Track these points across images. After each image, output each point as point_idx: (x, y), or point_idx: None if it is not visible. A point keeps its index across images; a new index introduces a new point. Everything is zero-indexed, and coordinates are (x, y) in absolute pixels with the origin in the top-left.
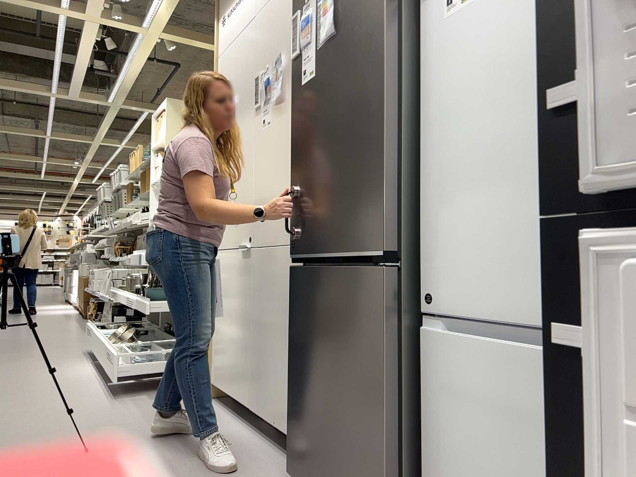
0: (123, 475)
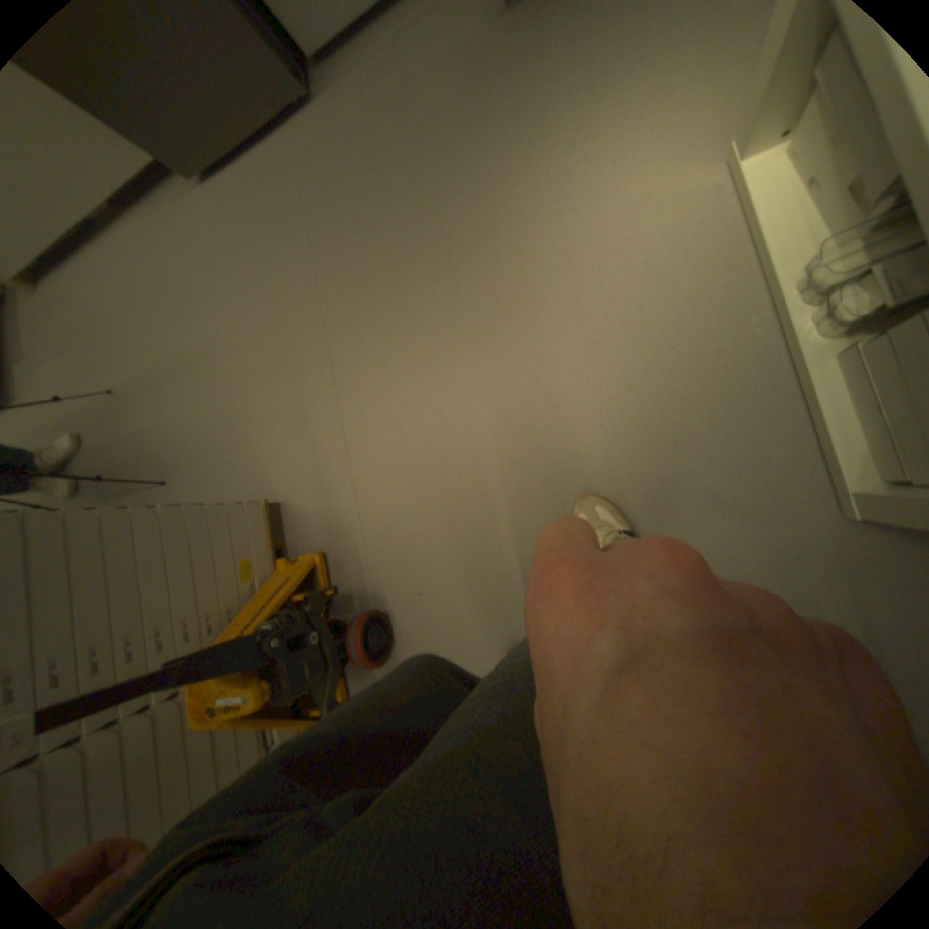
0: (151, 343)
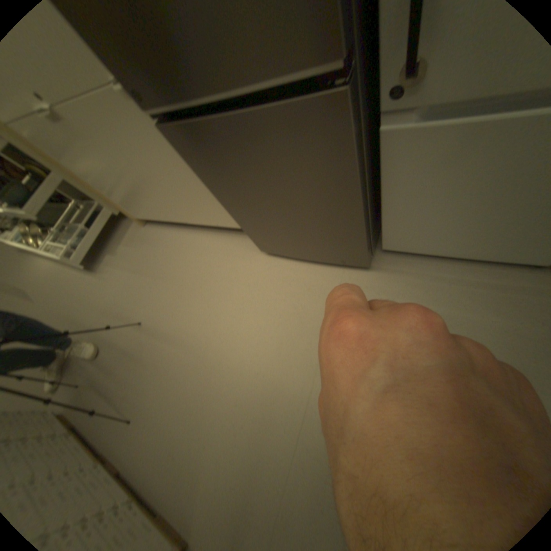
0: (179, 320)
